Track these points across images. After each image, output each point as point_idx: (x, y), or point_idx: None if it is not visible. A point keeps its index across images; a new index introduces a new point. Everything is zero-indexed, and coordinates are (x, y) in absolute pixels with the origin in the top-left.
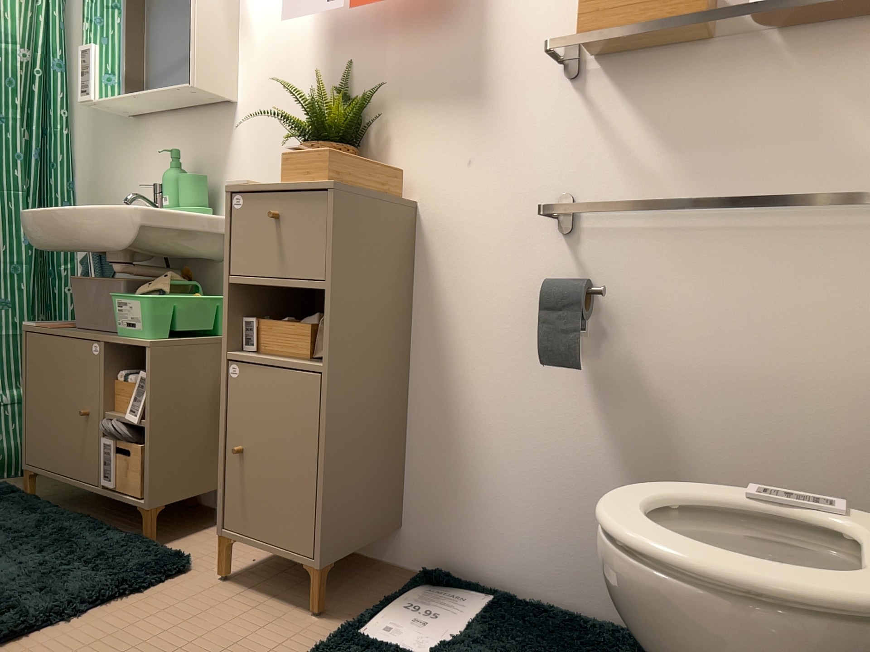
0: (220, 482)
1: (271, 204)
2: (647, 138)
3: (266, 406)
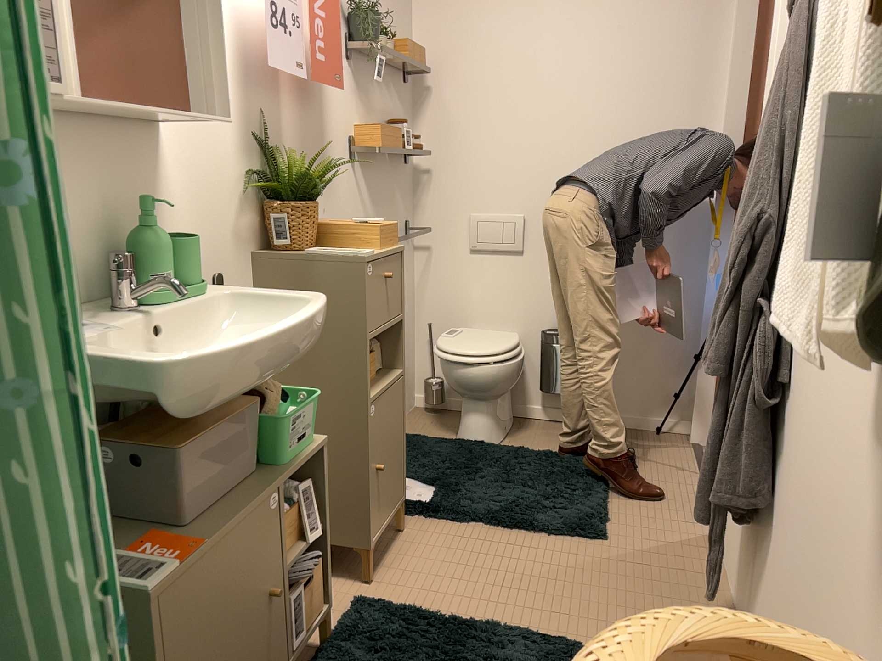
0: (374, 501)
1: (386, 268)
2: (371, 205)
3: (388, 418)
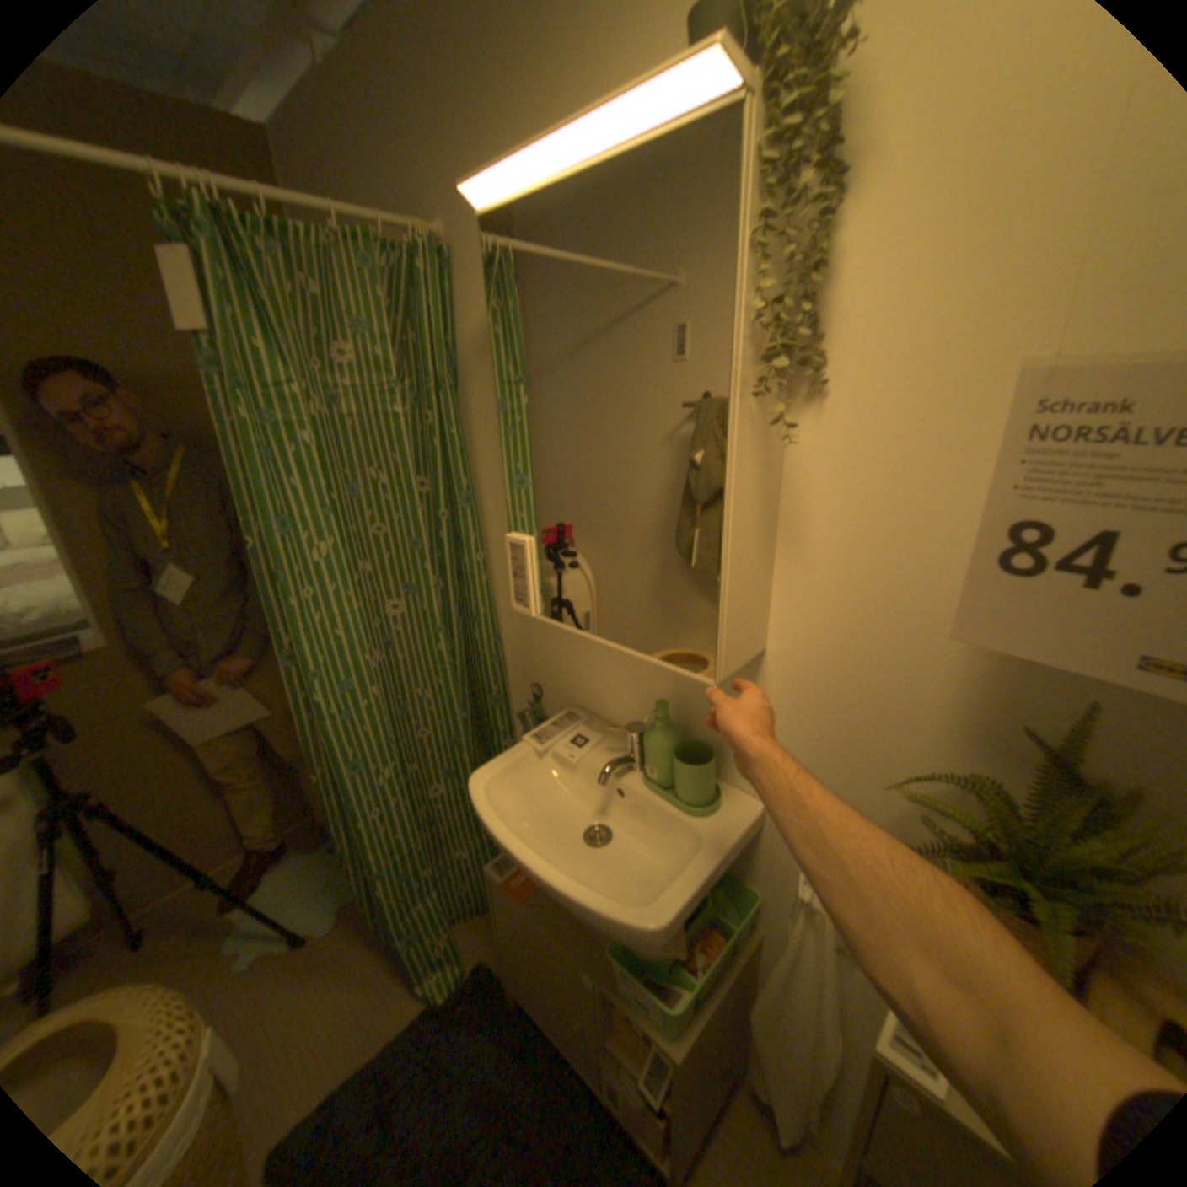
0: None
1: None
2: None
3: None
